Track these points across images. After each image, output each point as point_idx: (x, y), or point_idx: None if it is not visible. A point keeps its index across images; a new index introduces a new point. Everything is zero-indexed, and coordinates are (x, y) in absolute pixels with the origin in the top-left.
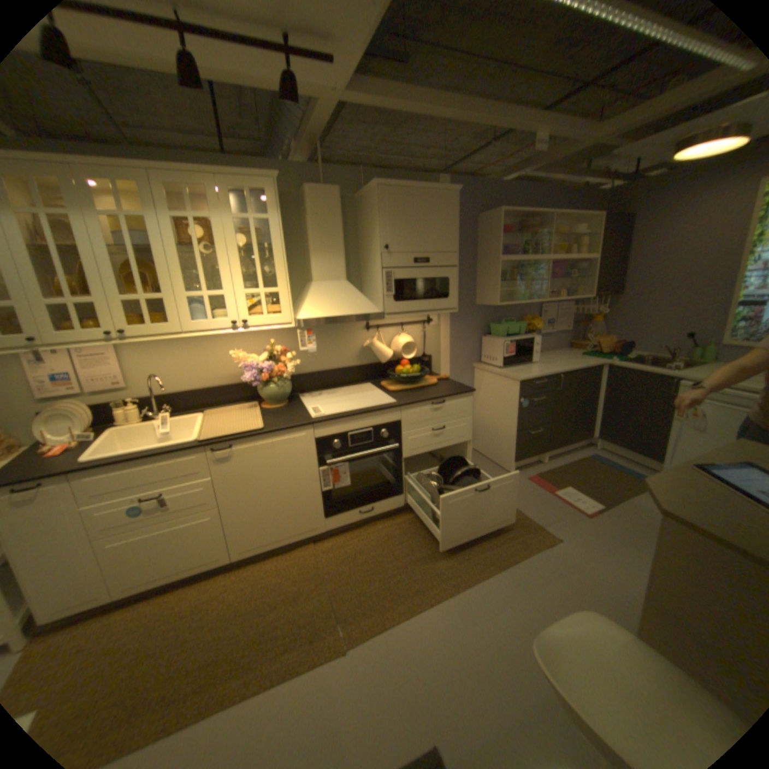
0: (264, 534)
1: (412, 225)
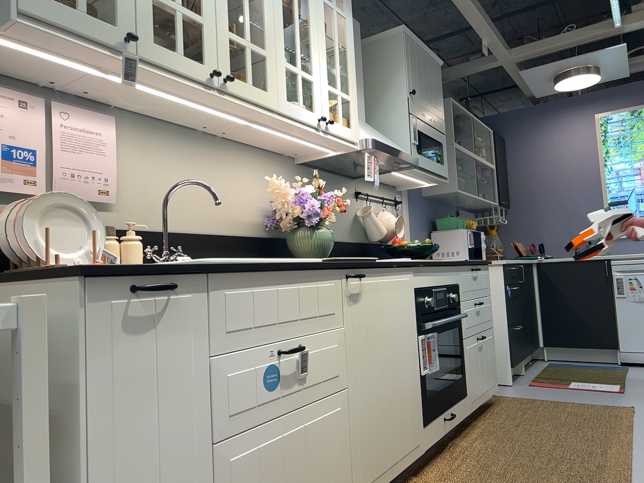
0: (382, 451)
1: (423, 81)
